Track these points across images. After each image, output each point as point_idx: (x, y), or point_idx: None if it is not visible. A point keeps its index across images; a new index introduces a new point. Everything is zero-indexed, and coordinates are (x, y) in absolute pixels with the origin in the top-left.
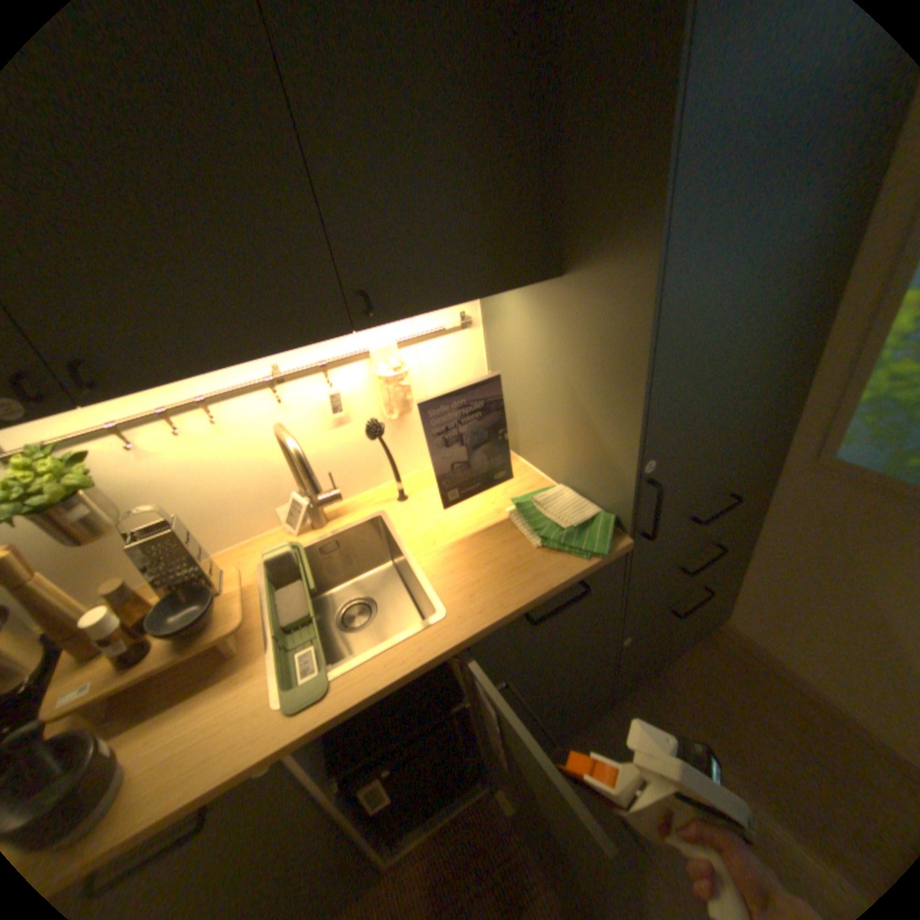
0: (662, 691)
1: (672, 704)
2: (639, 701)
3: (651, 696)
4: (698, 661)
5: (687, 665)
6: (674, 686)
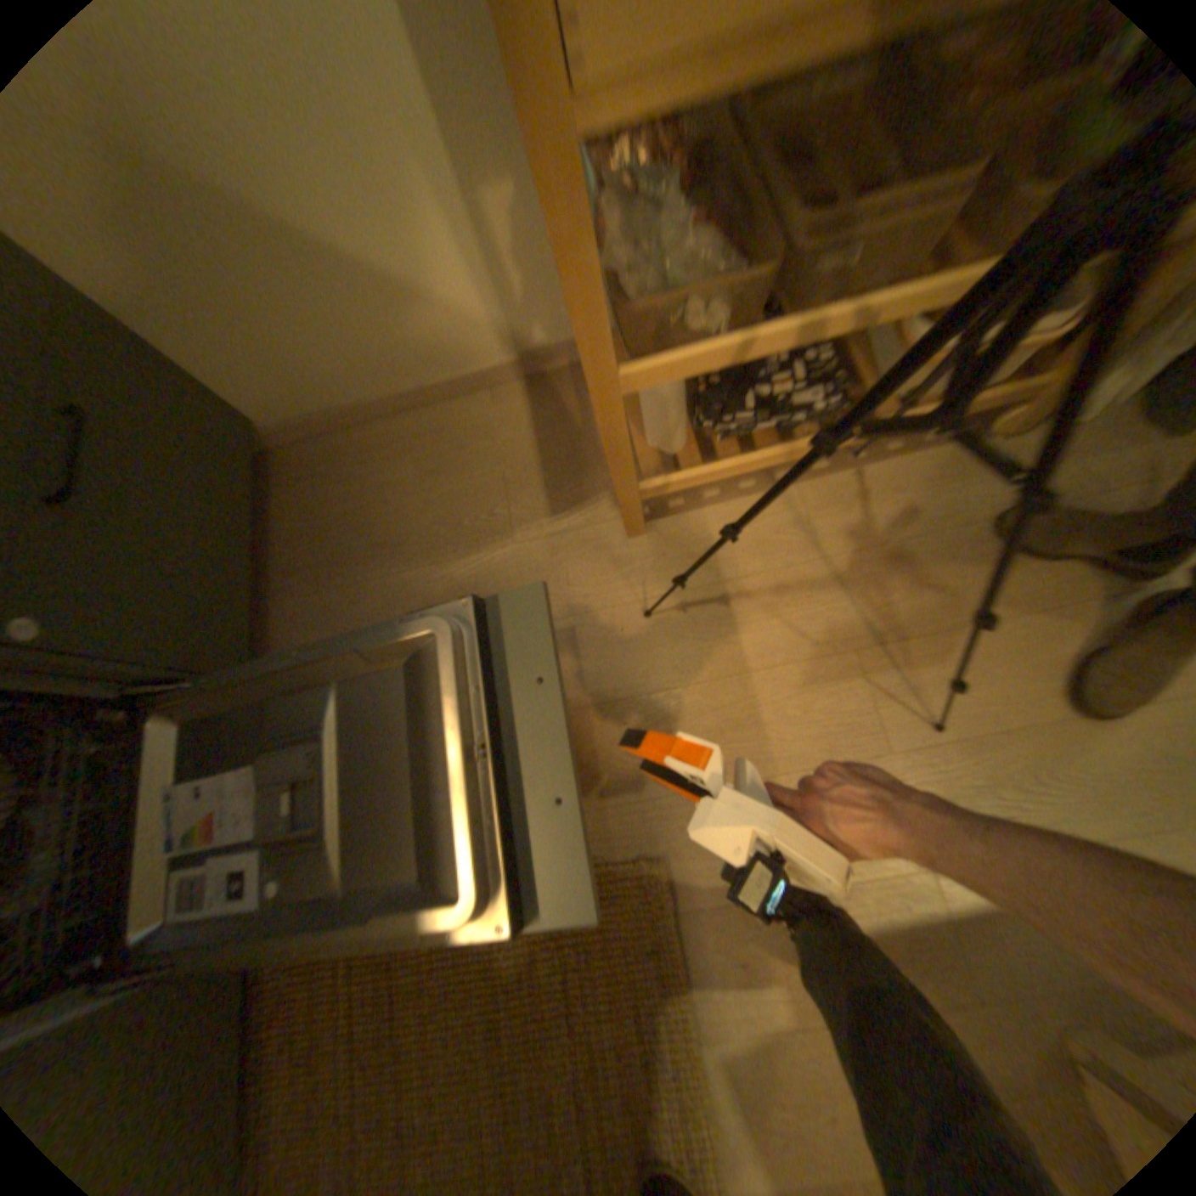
0: (289, 589)
1: (308, 588)
2: (280, 631)
3: (284, 610)
4: (286, 512)
5: (282, 530)
6: (293, 569)
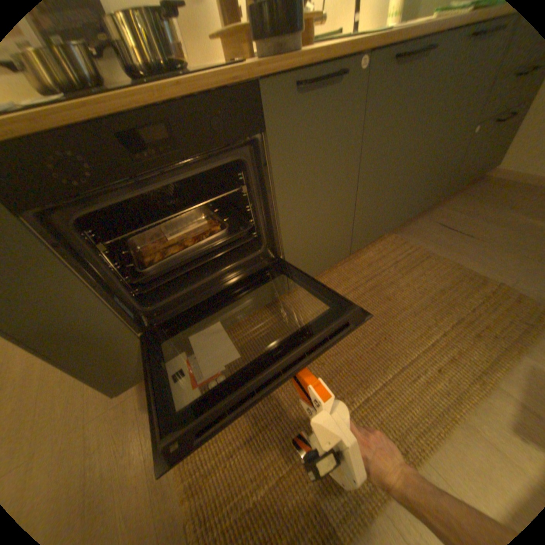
0: (465, 197)
1: (472, 200)
2: (454, 201)
3: (459, 199)
4: (480, 187)
5: (475, 189)
6: (471, 195)
